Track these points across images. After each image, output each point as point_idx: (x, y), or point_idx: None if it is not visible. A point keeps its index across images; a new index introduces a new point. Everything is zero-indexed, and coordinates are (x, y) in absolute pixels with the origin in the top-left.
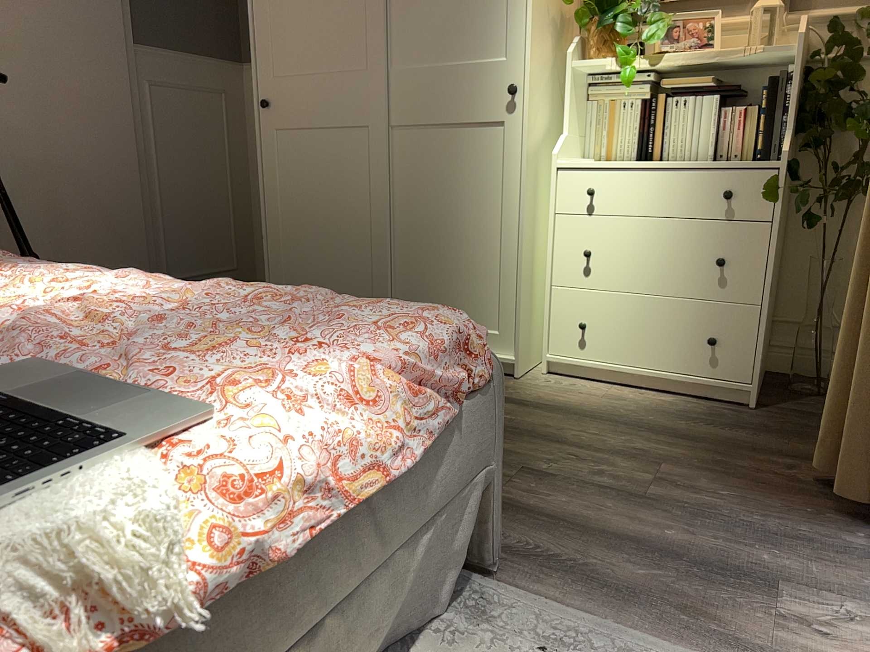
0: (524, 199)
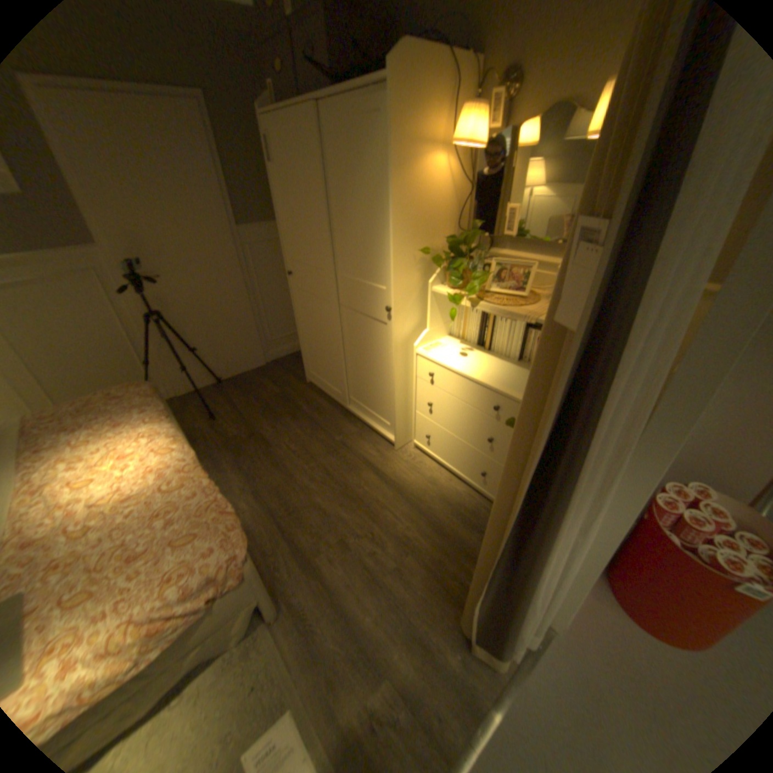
0: (395, 369)
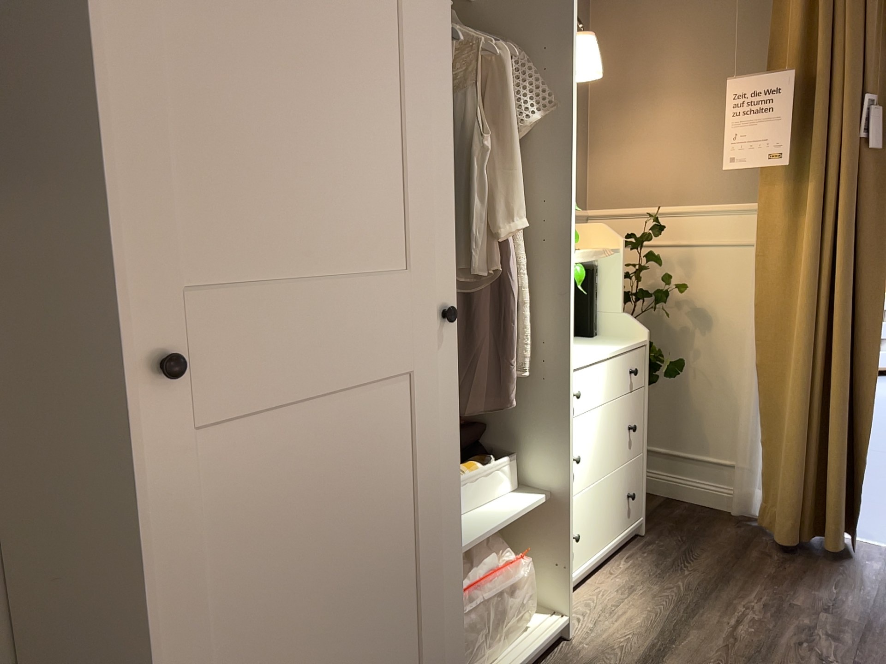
0: (567, 420)
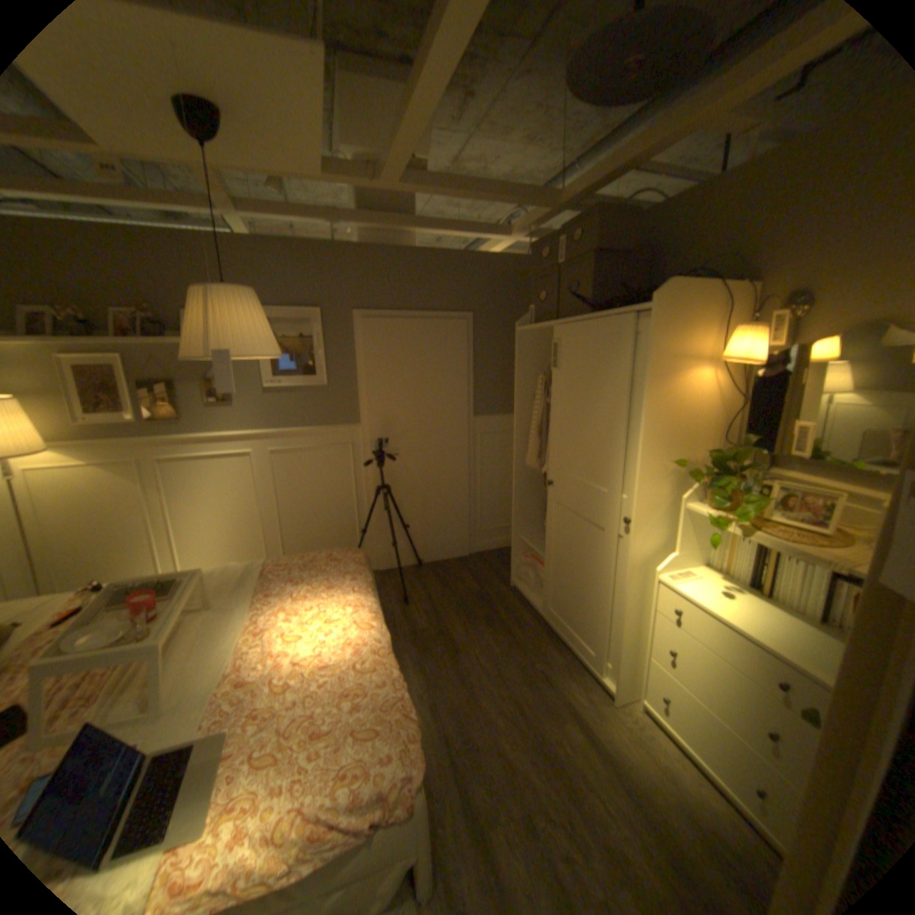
0: (627, 596)
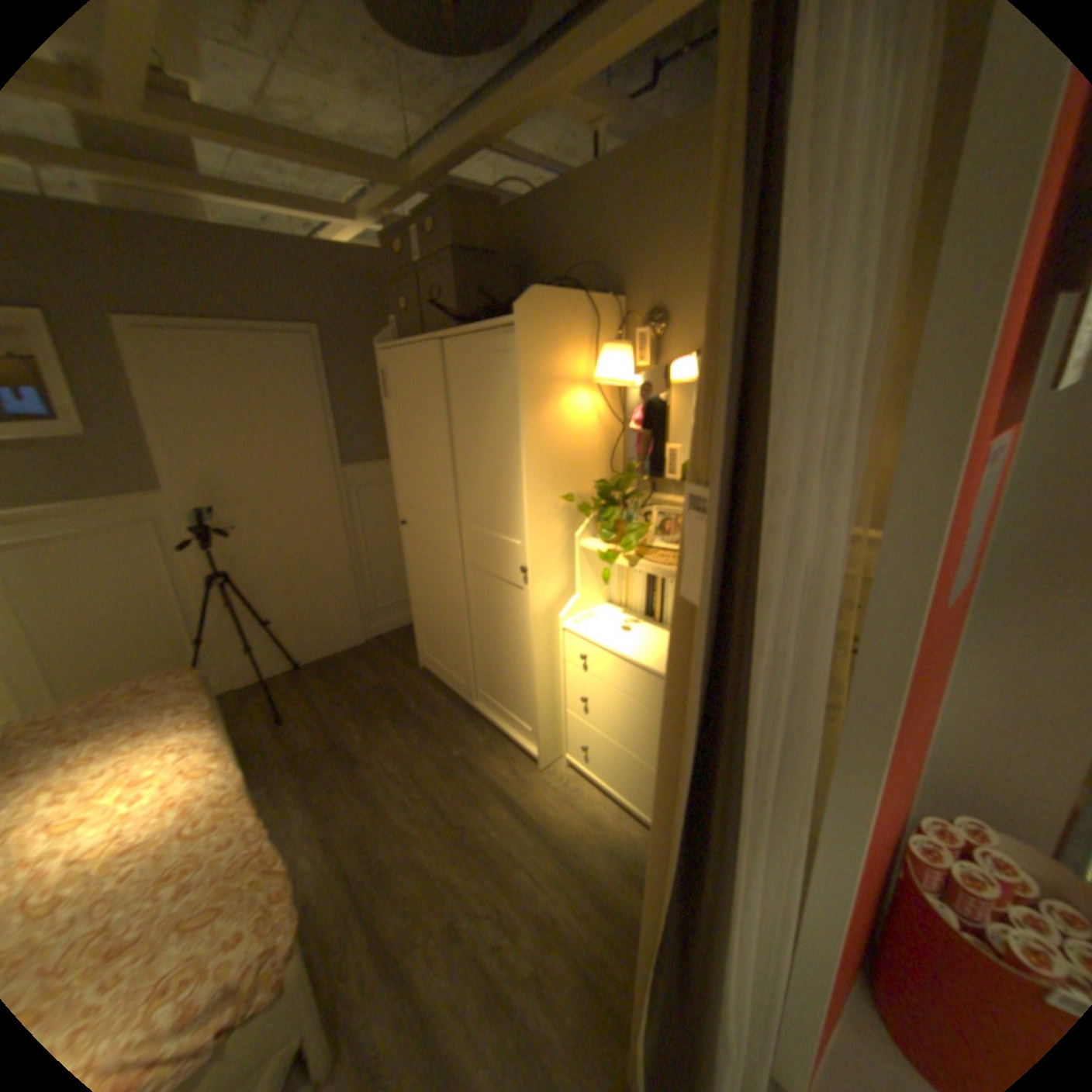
0: (534, 651)
